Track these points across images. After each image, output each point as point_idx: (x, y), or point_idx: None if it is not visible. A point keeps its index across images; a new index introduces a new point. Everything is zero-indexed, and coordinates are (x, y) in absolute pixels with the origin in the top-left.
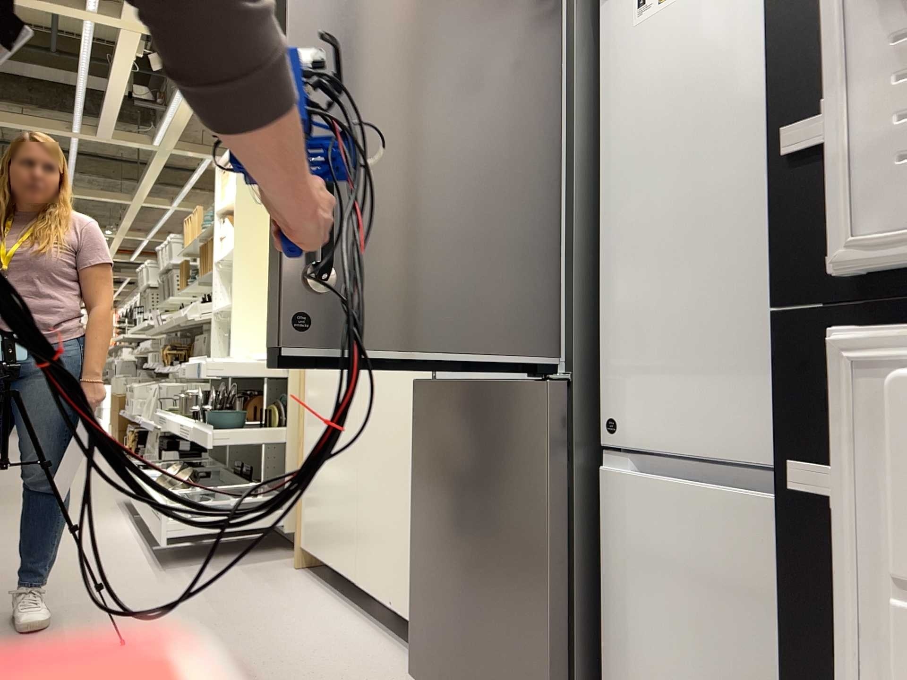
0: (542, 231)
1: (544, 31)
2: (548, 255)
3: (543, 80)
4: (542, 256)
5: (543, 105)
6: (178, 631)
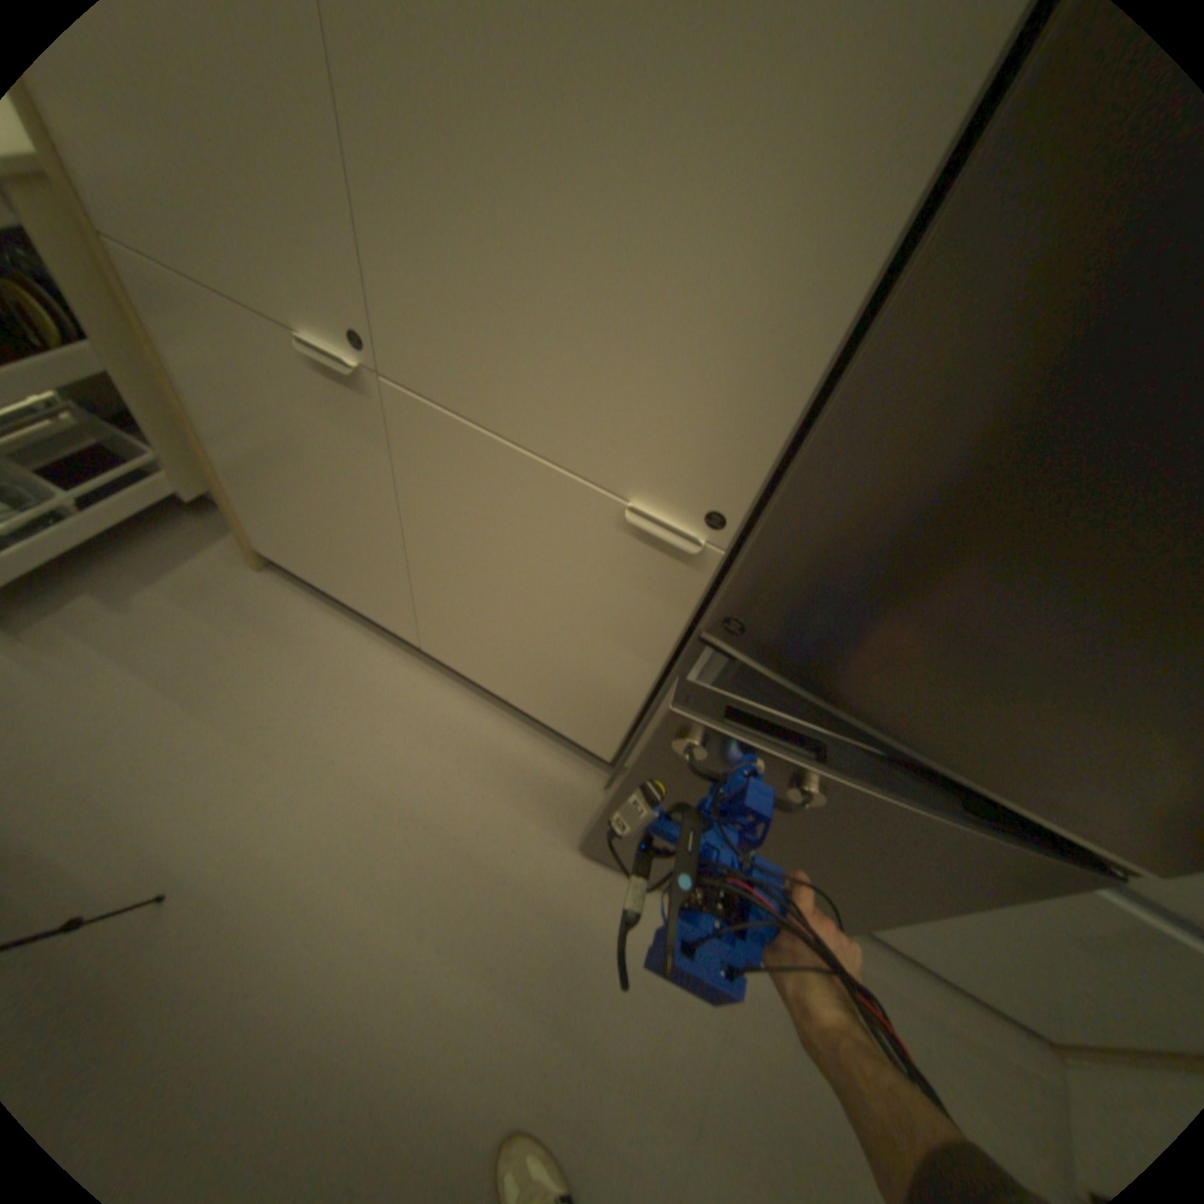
0: None
1: None
2: None
3: None
4: None
5: None
6: (209, 811)
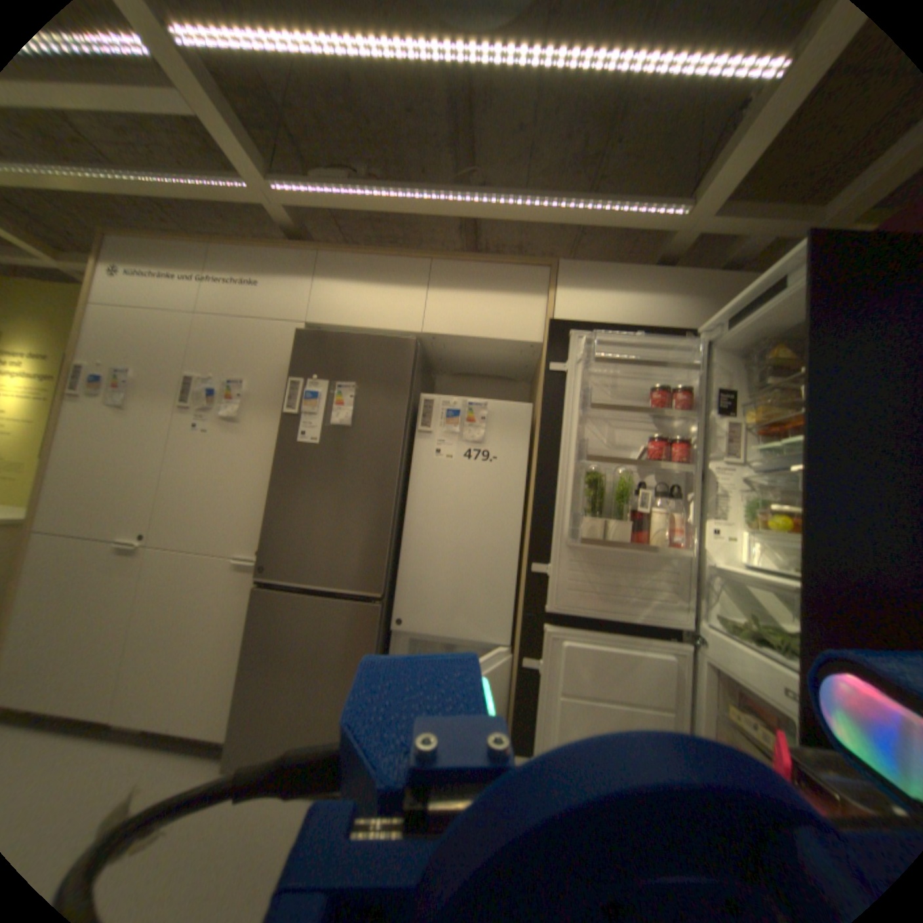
0: (383, 534)
1: (396, 446)
2: (385, 546)
3: (393, 467)
4: (382, 546)
5: (392, 478)
6: None
